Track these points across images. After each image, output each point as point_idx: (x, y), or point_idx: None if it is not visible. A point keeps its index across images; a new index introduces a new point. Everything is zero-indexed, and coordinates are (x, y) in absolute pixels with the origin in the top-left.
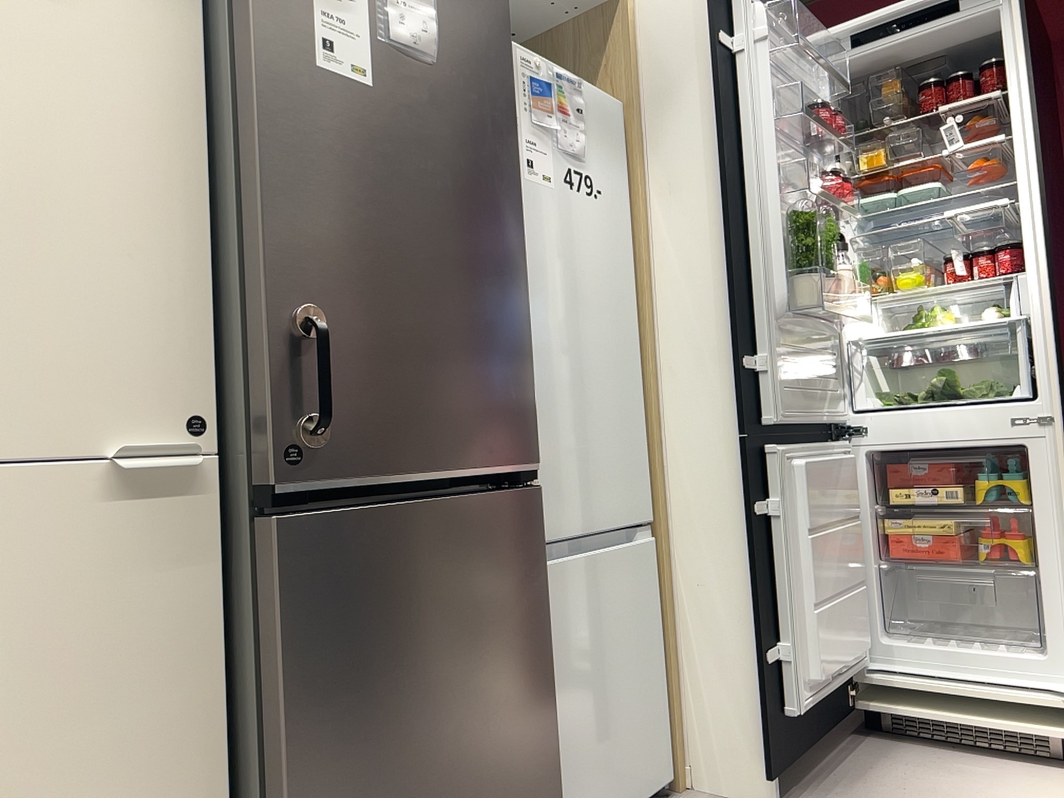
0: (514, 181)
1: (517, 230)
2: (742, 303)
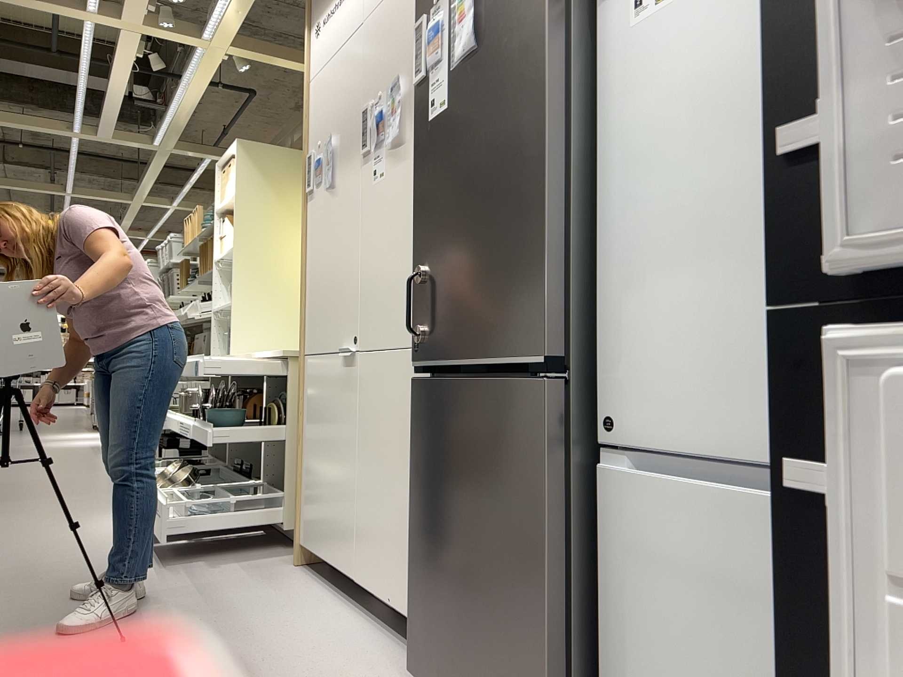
0: (541, 81)
1: (540, 130)
2: (808, 4)
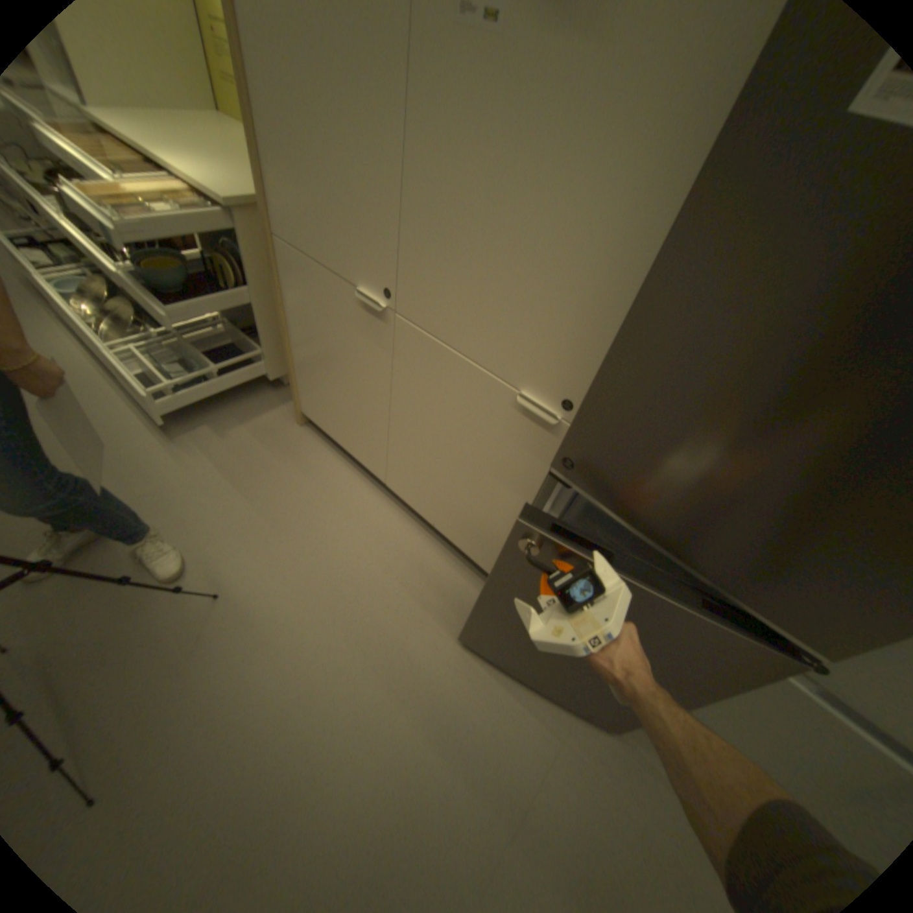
0: None
1: None
2: None
